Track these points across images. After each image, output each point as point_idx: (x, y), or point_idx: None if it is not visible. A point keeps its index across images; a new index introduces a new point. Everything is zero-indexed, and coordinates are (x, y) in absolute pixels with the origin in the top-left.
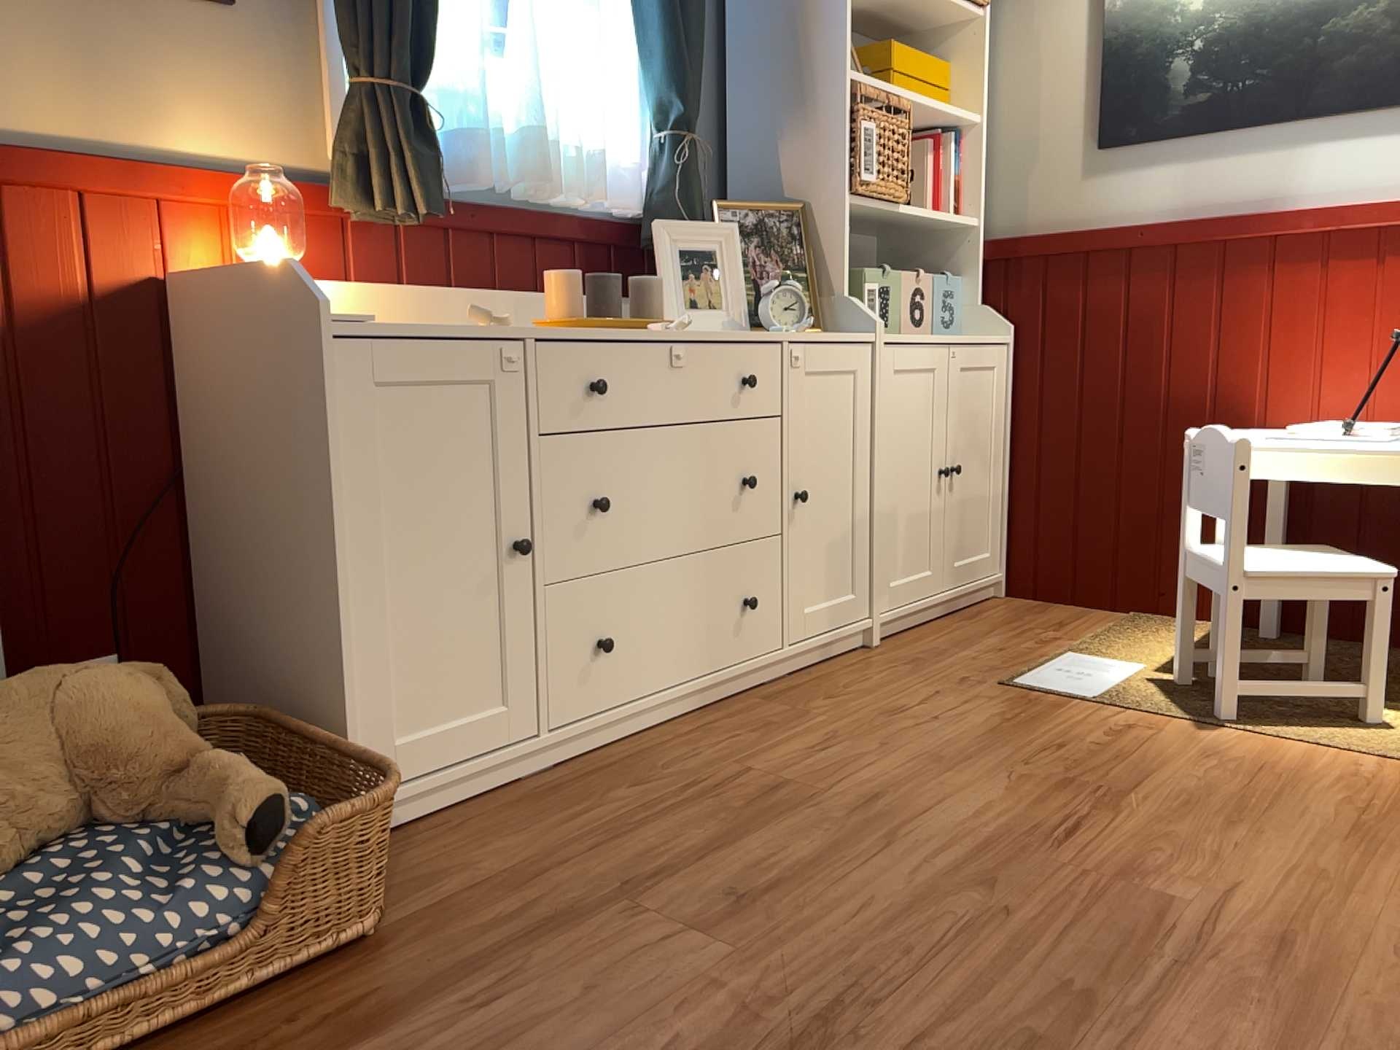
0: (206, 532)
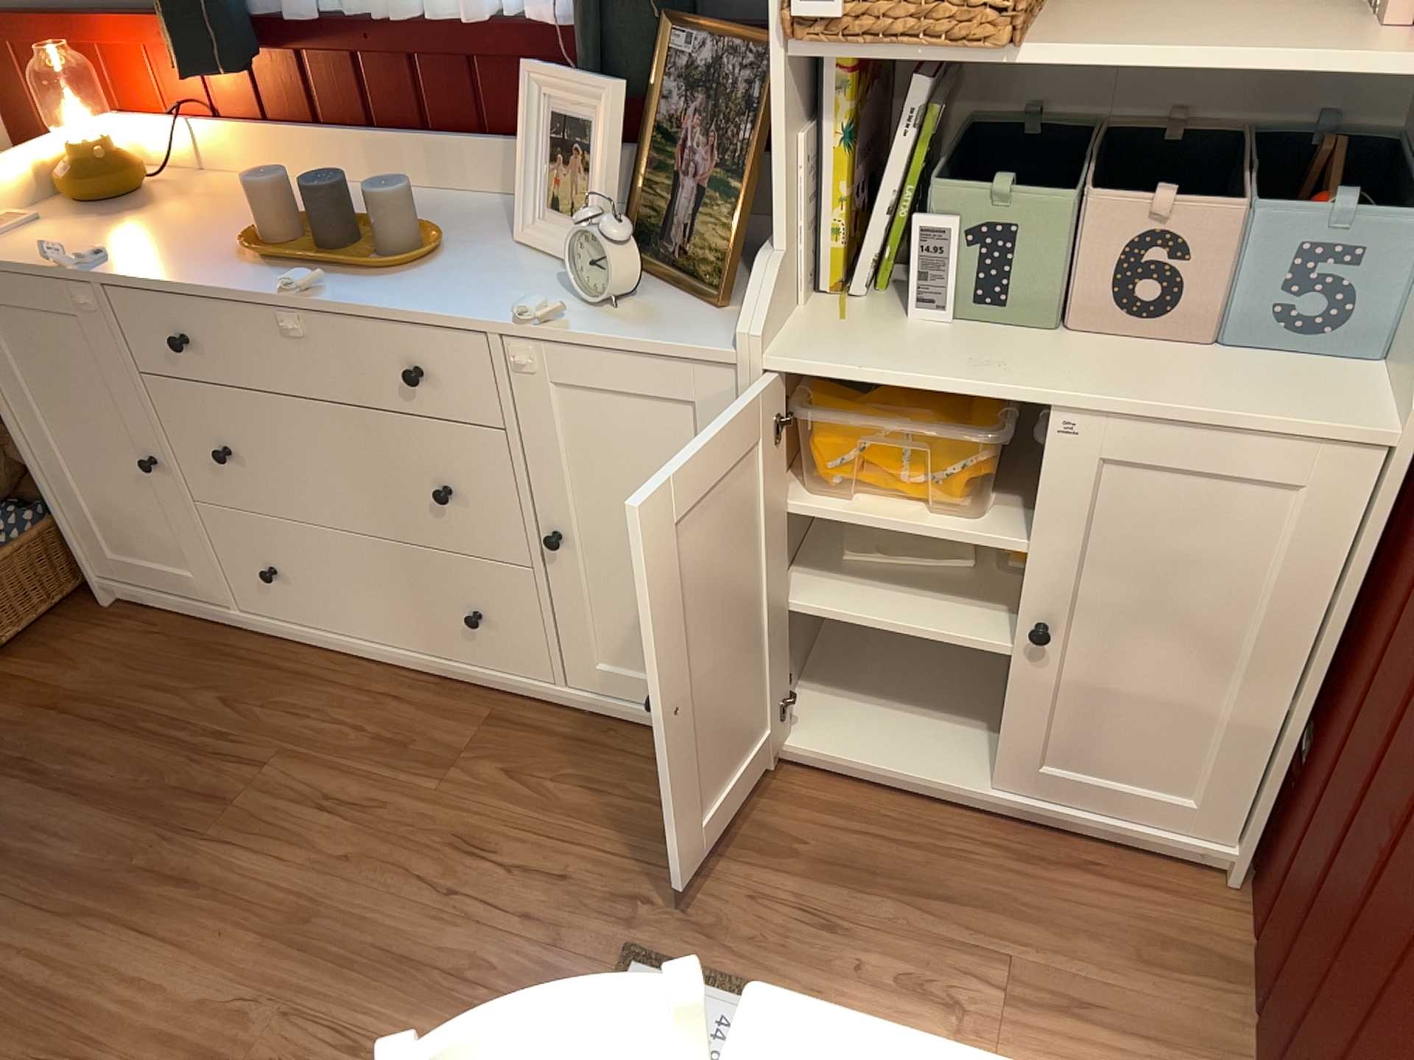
0: None
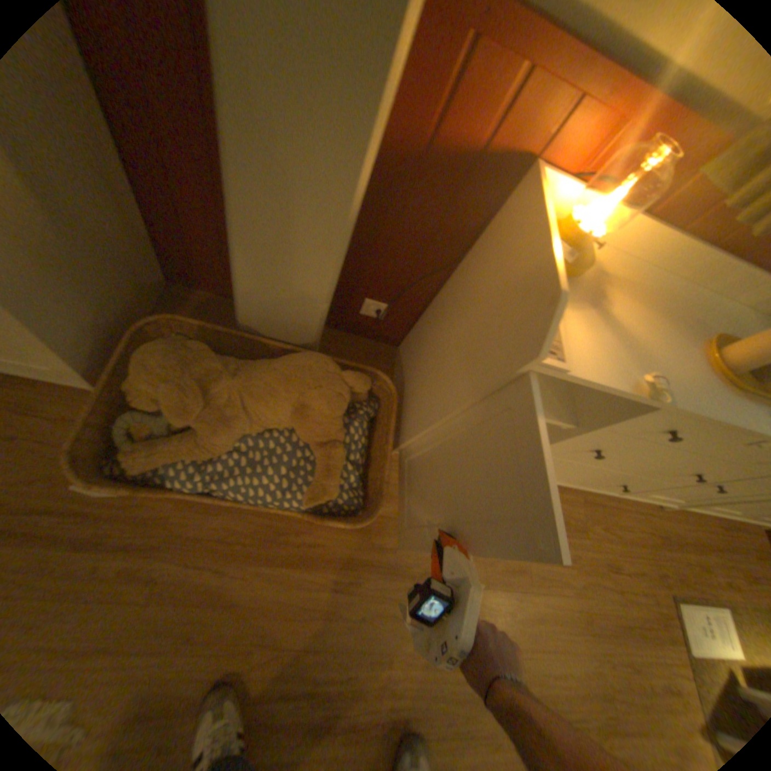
0: (446, 300)
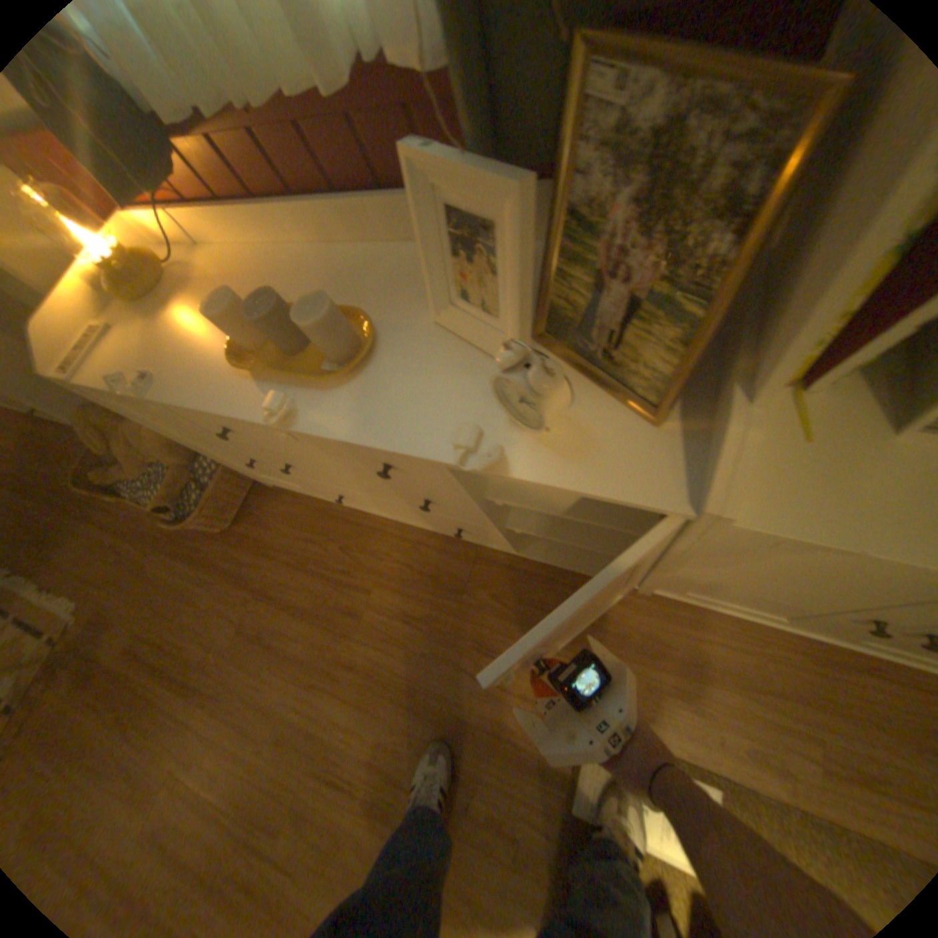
0: None
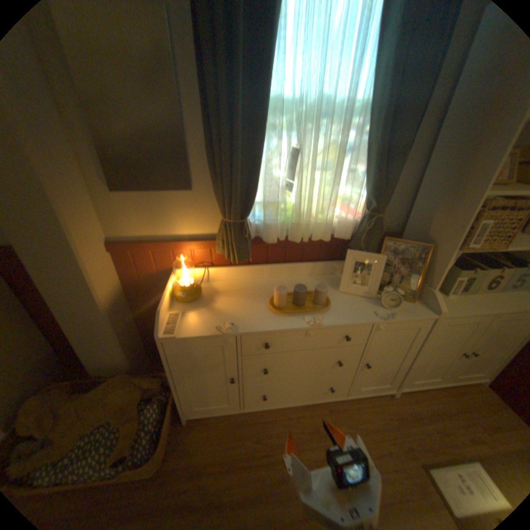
0: None
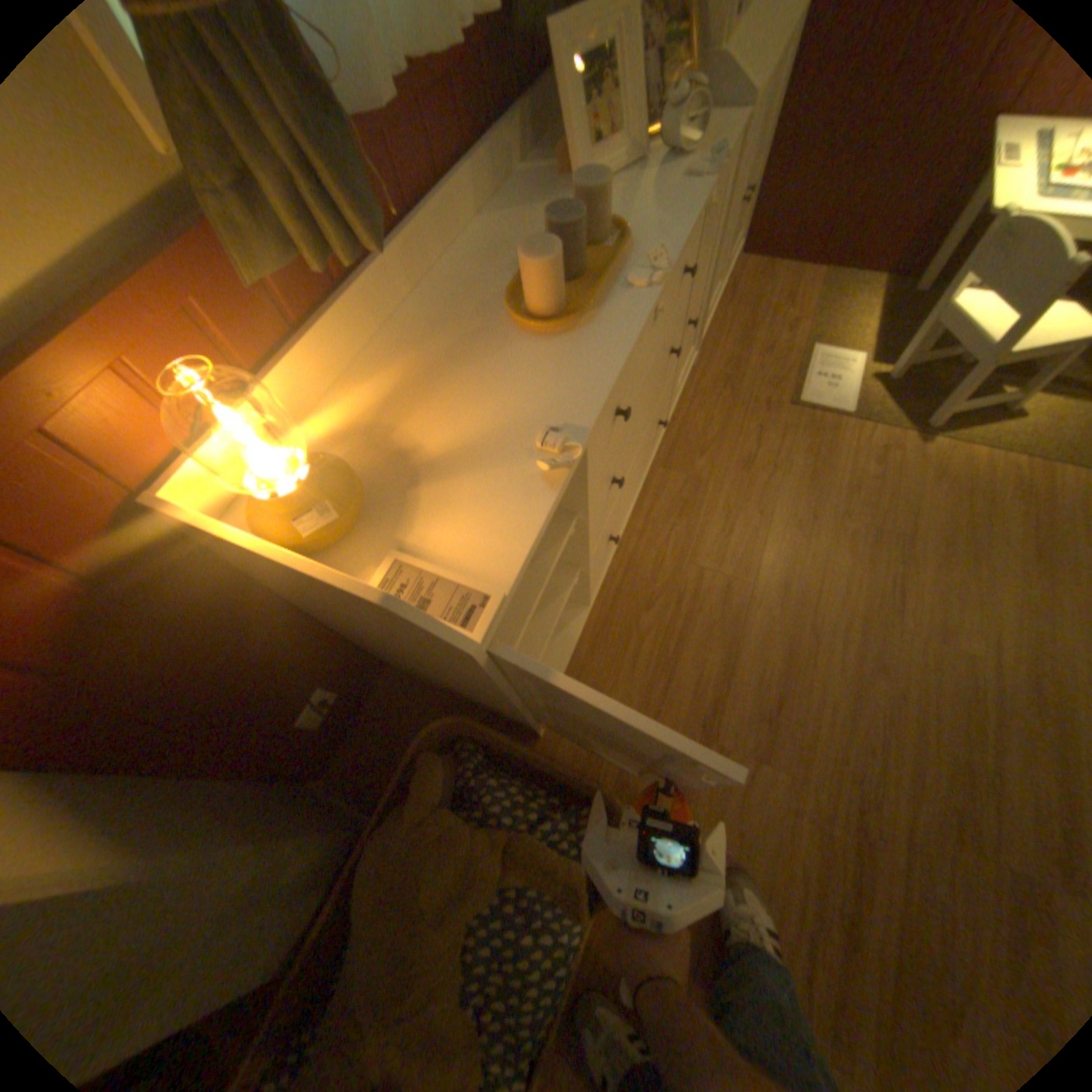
0: (334, 622)
